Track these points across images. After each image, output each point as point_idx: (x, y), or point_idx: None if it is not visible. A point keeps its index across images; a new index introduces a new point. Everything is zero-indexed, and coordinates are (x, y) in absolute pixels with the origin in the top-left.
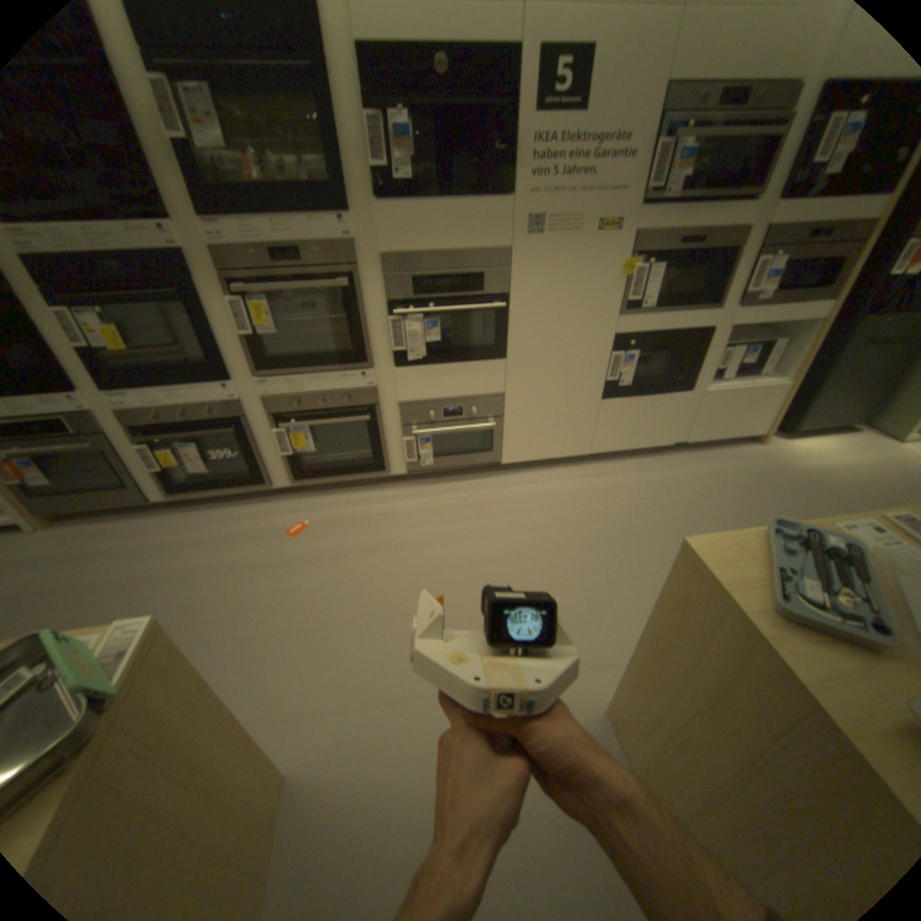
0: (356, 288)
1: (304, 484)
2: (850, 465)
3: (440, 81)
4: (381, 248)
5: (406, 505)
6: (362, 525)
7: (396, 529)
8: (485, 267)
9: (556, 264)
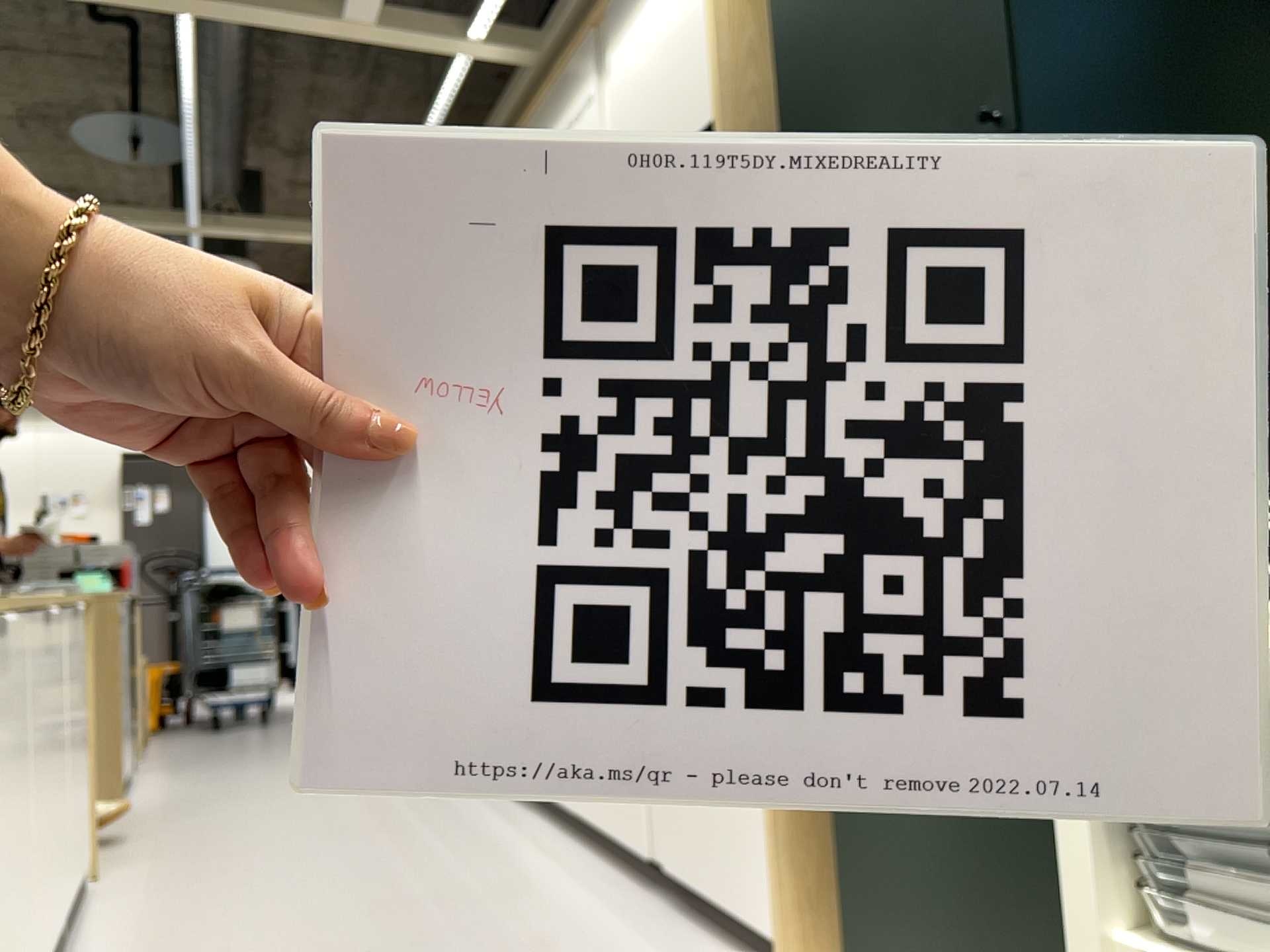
0: None
1: None
2: None
3: None
4: None
5: None
6: None
7: None
8: None
9: None
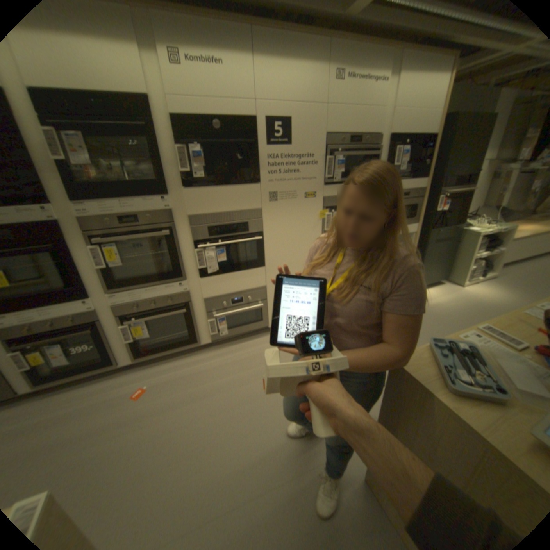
0: (174, 235)
1: (140, 361)
2: (445, 302)
3: (216, 132)
4: (188, 213)
5: (213, 364)
6: (185, 383)
7: (208, 381)
8: (248, 219)
9: (286, 215)
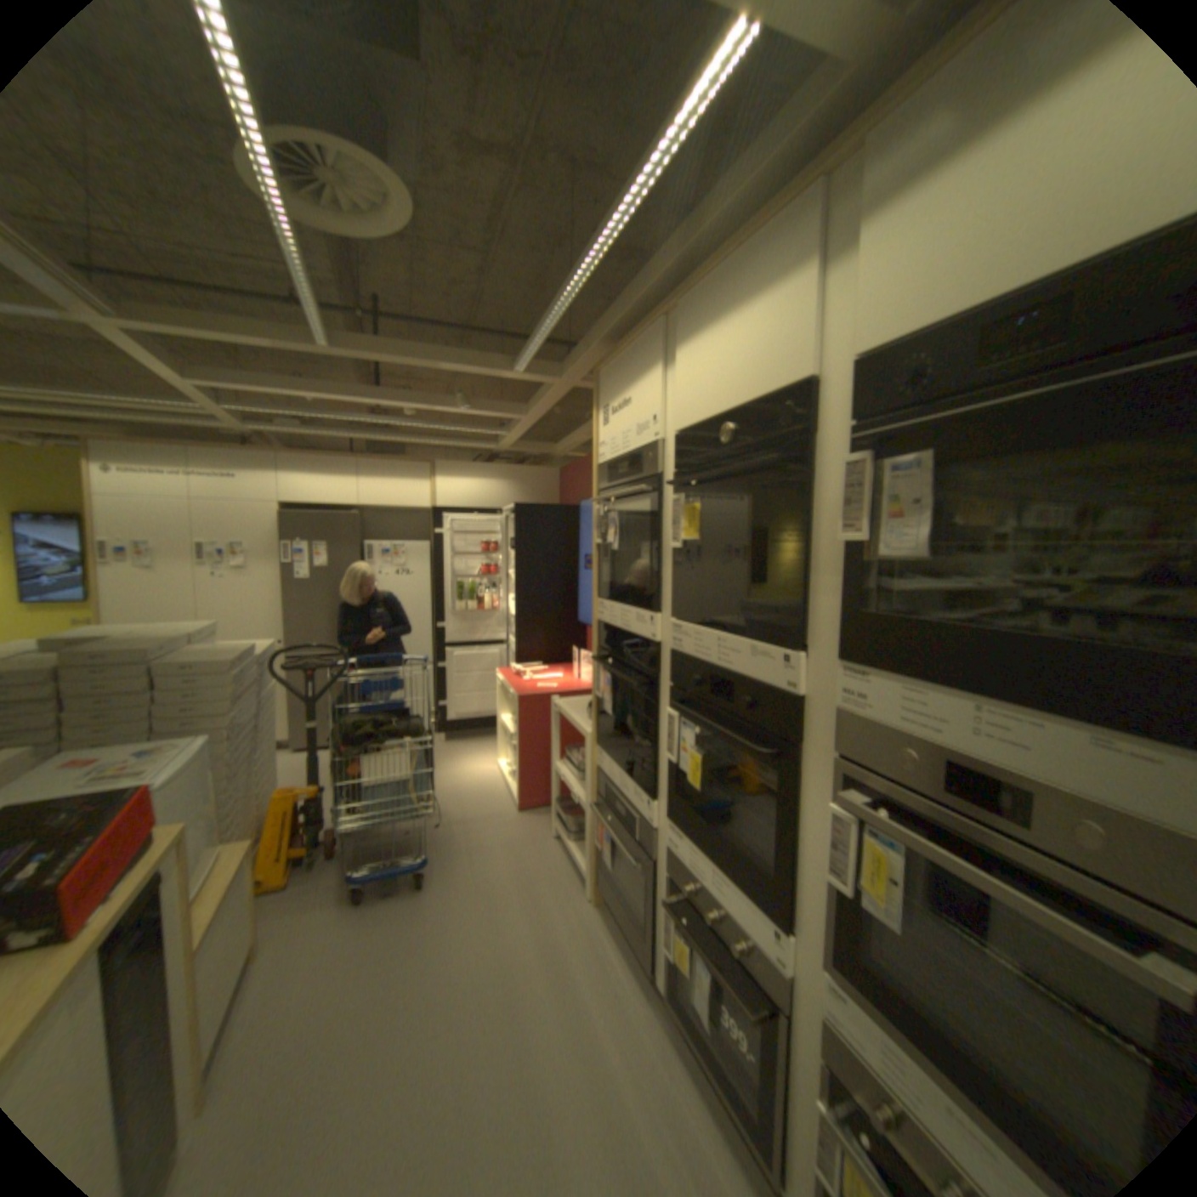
0: None
1: None
2: None
3: None
4: None
5: None
6: None
7: None
8: None
9: None
